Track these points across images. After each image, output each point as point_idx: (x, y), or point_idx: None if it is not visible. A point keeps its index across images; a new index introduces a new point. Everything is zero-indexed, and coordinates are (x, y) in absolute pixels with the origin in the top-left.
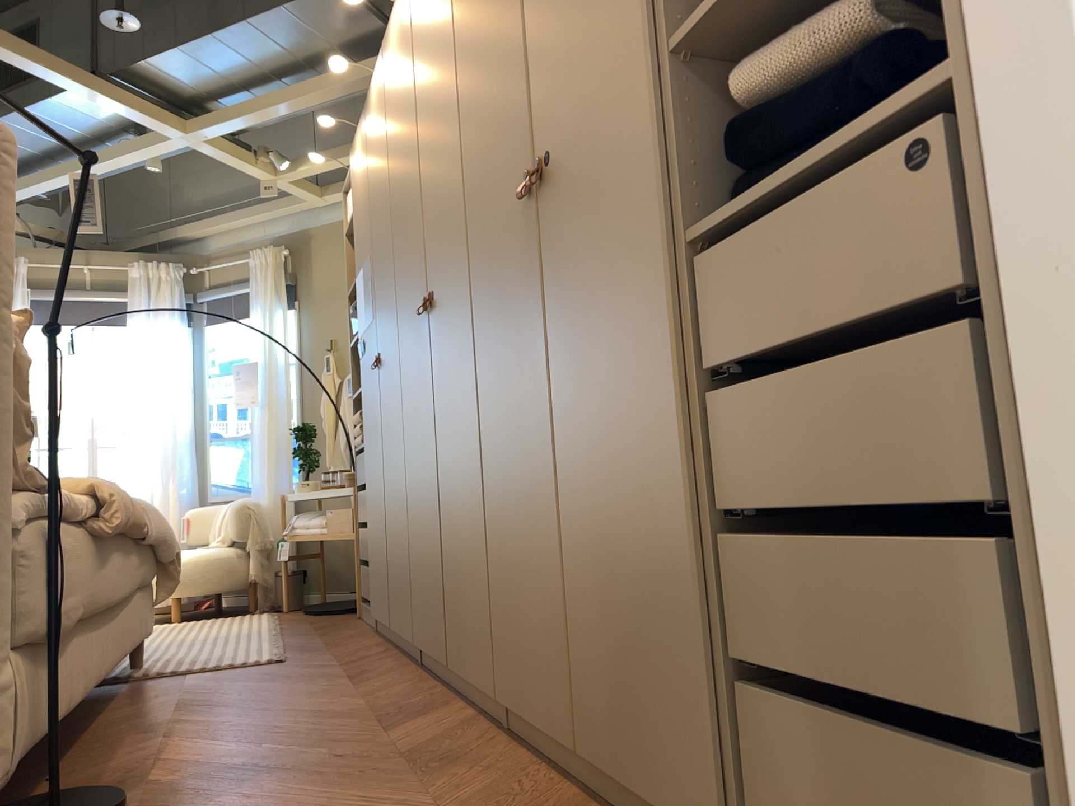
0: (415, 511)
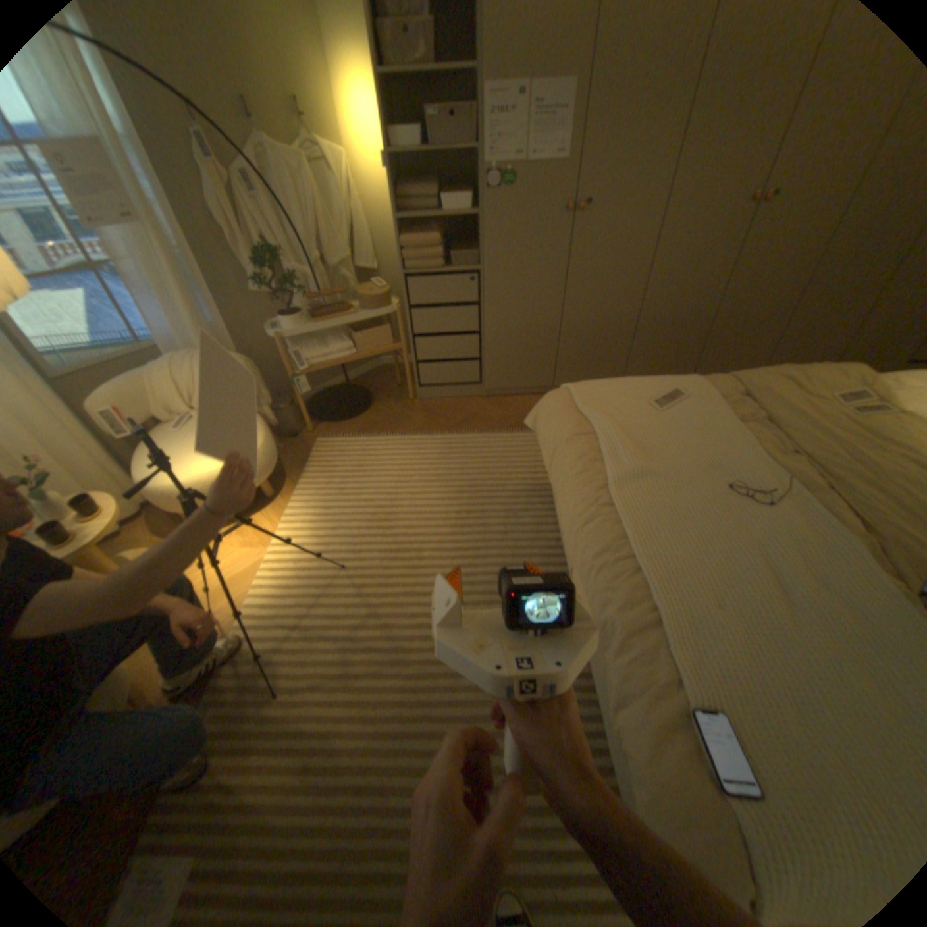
0: (647, 322)
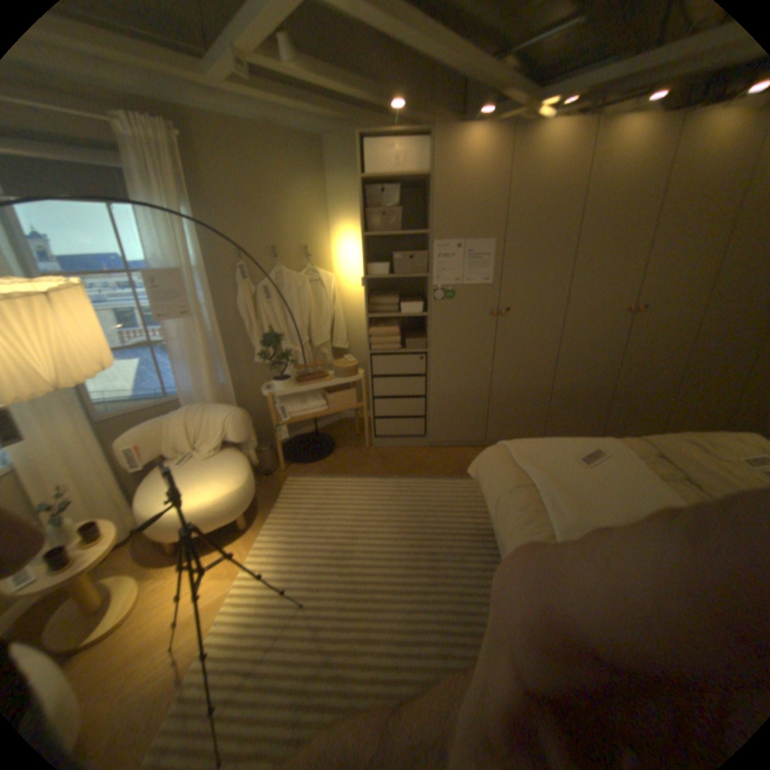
0: (563, 392)
